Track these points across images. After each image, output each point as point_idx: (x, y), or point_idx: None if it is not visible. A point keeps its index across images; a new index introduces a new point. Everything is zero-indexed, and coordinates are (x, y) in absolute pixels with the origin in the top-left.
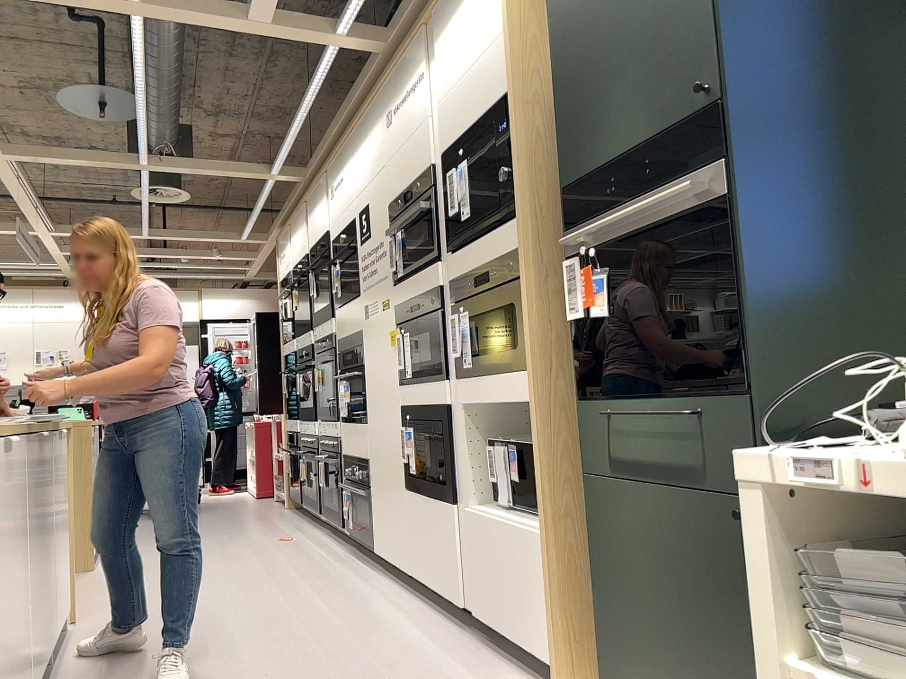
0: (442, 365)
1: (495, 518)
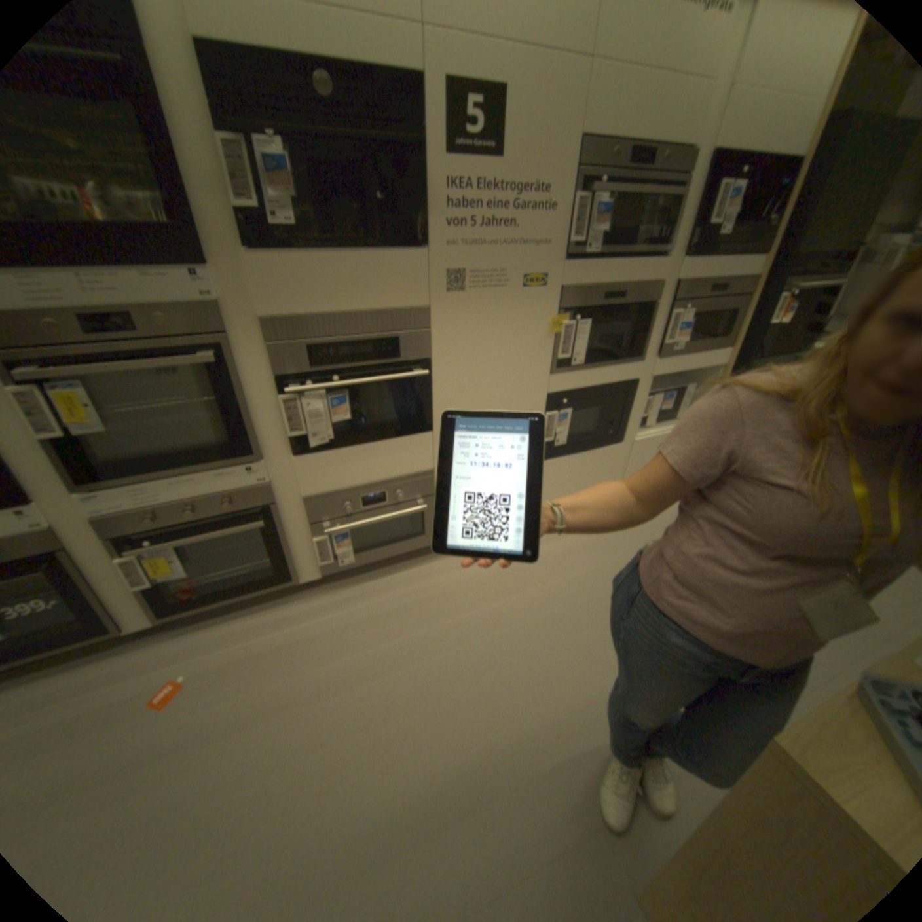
0: (640, 349)
1: (658, 433)
